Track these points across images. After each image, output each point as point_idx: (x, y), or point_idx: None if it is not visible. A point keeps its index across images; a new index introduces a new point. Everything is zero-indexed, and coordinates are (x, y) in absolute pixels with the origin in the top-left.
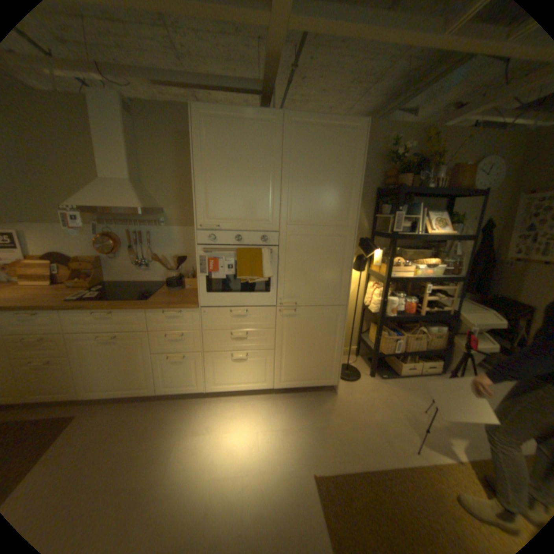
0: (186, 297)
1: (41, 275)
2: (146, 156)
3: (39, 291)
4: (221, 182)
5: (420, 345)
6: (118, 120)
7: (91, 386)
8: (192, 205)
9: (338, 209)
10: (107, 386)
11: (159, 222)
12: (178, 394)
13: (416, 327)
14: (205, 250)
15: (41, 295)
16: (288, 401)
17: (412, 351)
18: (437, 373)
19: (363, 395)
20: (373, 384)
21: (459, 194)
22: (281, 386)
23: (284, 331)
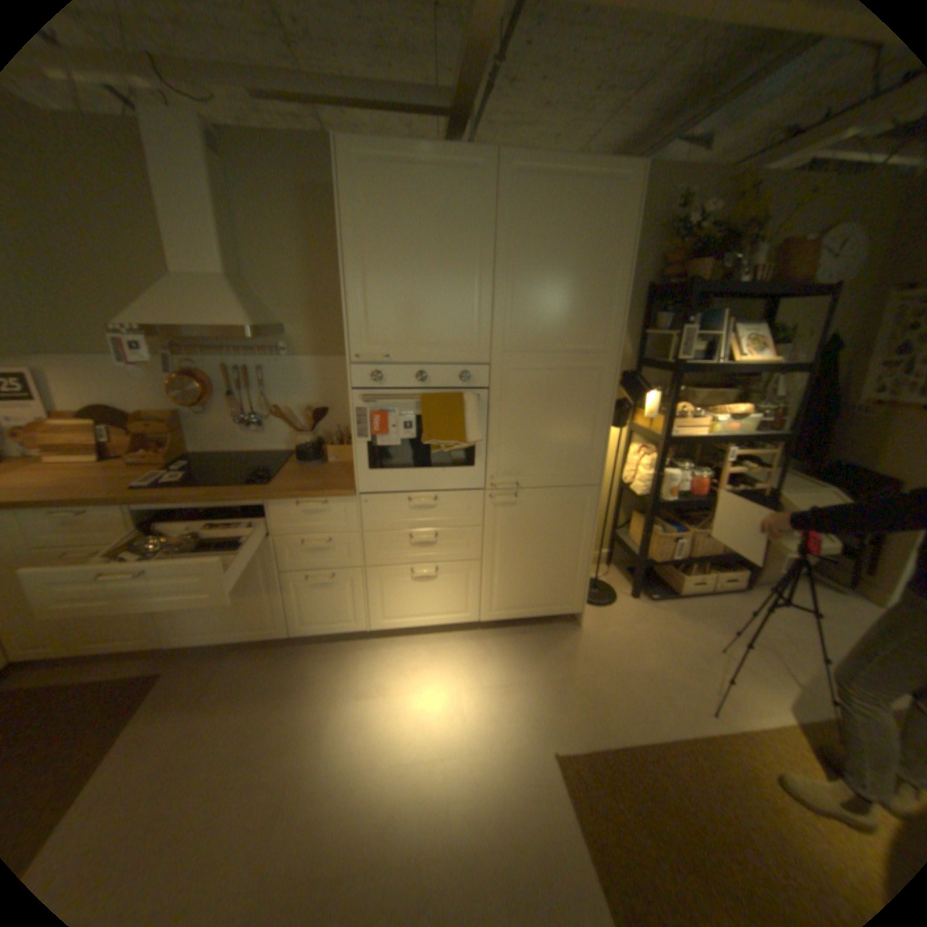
0: (333, 477)
1: (81, 445)
2: (251, 232)
3: (83, 473)
4: (390, 279)
5: (714, 545)
6: (200, 167)
7: (183, 627)
8: (333, 318)
9: (591, 322)
10: (209, 625)
11: (278, 348)
12: (326, 634)
13: (707, 517)
14: (367, 399)
15: (86, 479)
16: (504, 641)
17: (700, 555)
18: (739, 589)
19: (623, 628)
20: (637, 609)
21: (786, 292)
22: (492, 617)
23: (497, 529)
